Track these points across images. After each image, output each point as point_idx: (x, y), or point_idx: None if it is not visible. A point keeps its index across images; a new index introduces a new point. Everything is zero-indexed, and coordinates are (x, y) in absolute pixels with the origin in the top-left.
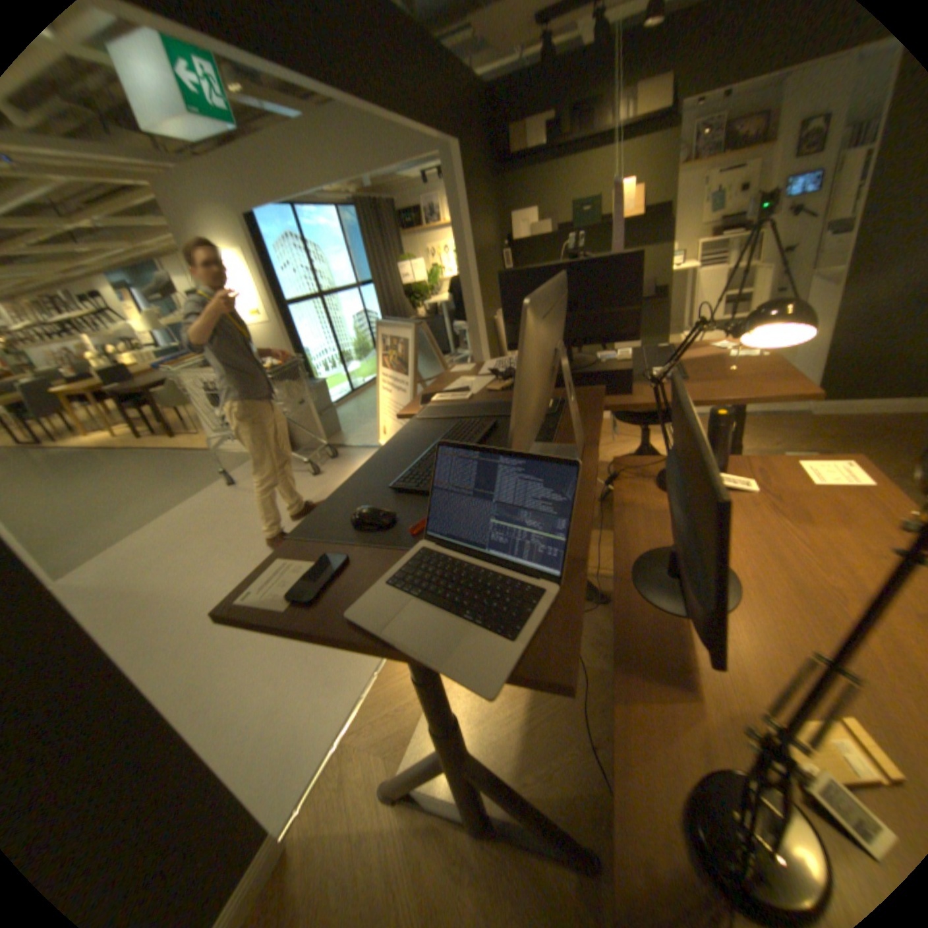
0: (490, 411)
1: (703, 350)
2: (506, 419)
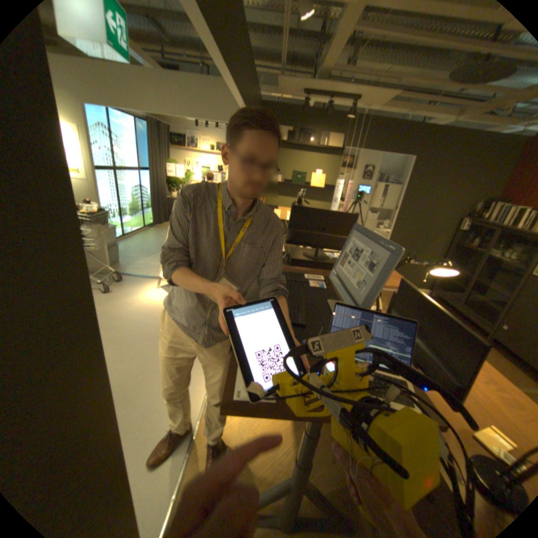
0: (292, 277)
1: None
2: (305, 284)
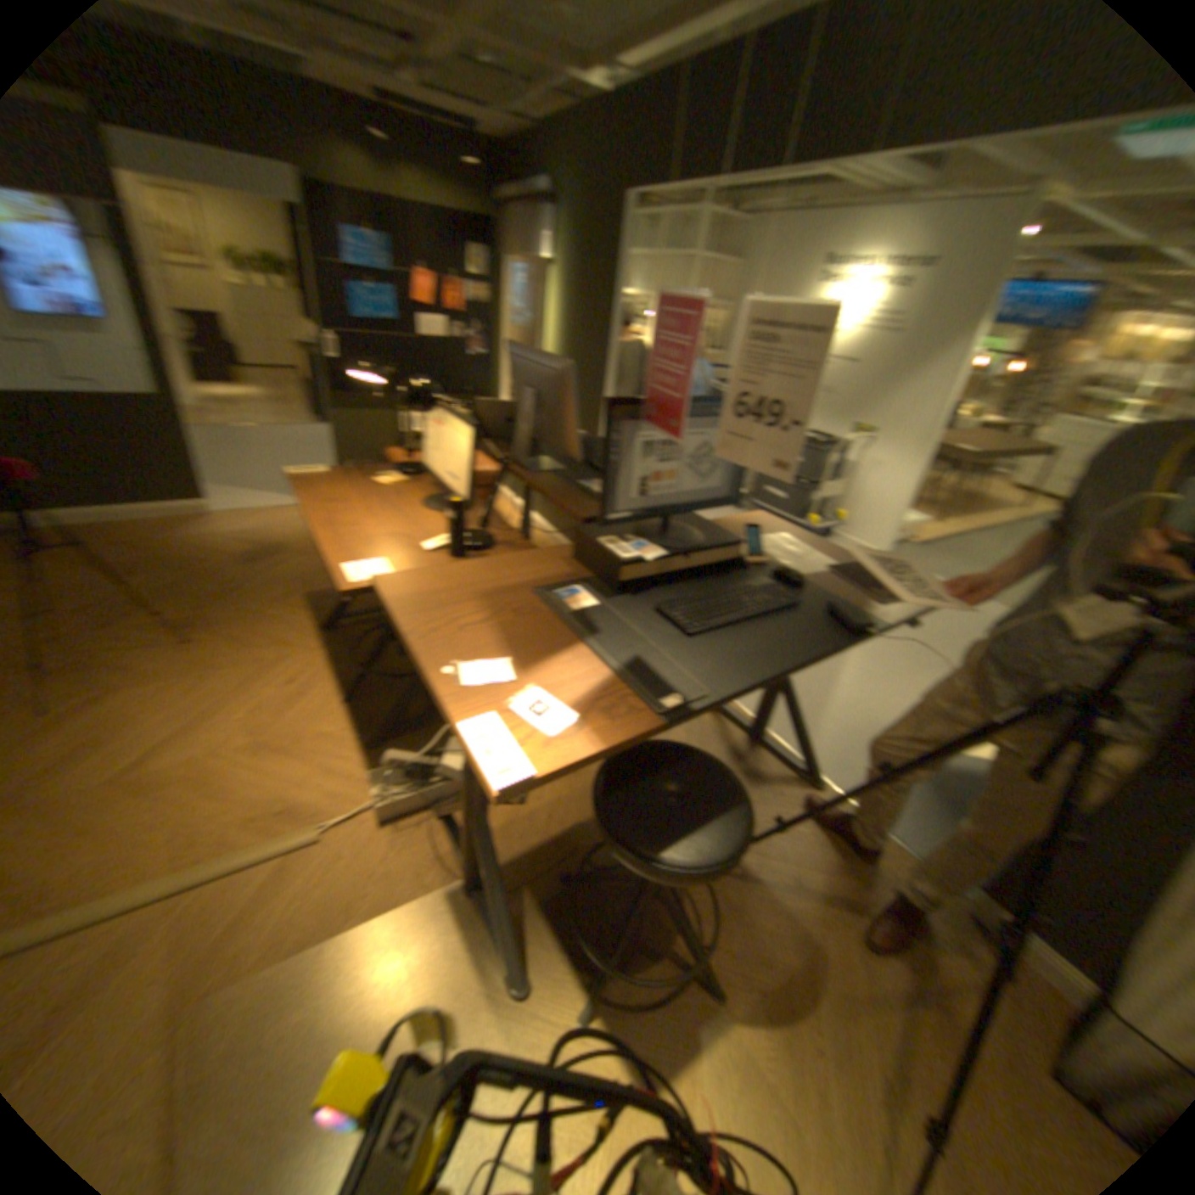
0: None
1: (572, 691)
2: None
